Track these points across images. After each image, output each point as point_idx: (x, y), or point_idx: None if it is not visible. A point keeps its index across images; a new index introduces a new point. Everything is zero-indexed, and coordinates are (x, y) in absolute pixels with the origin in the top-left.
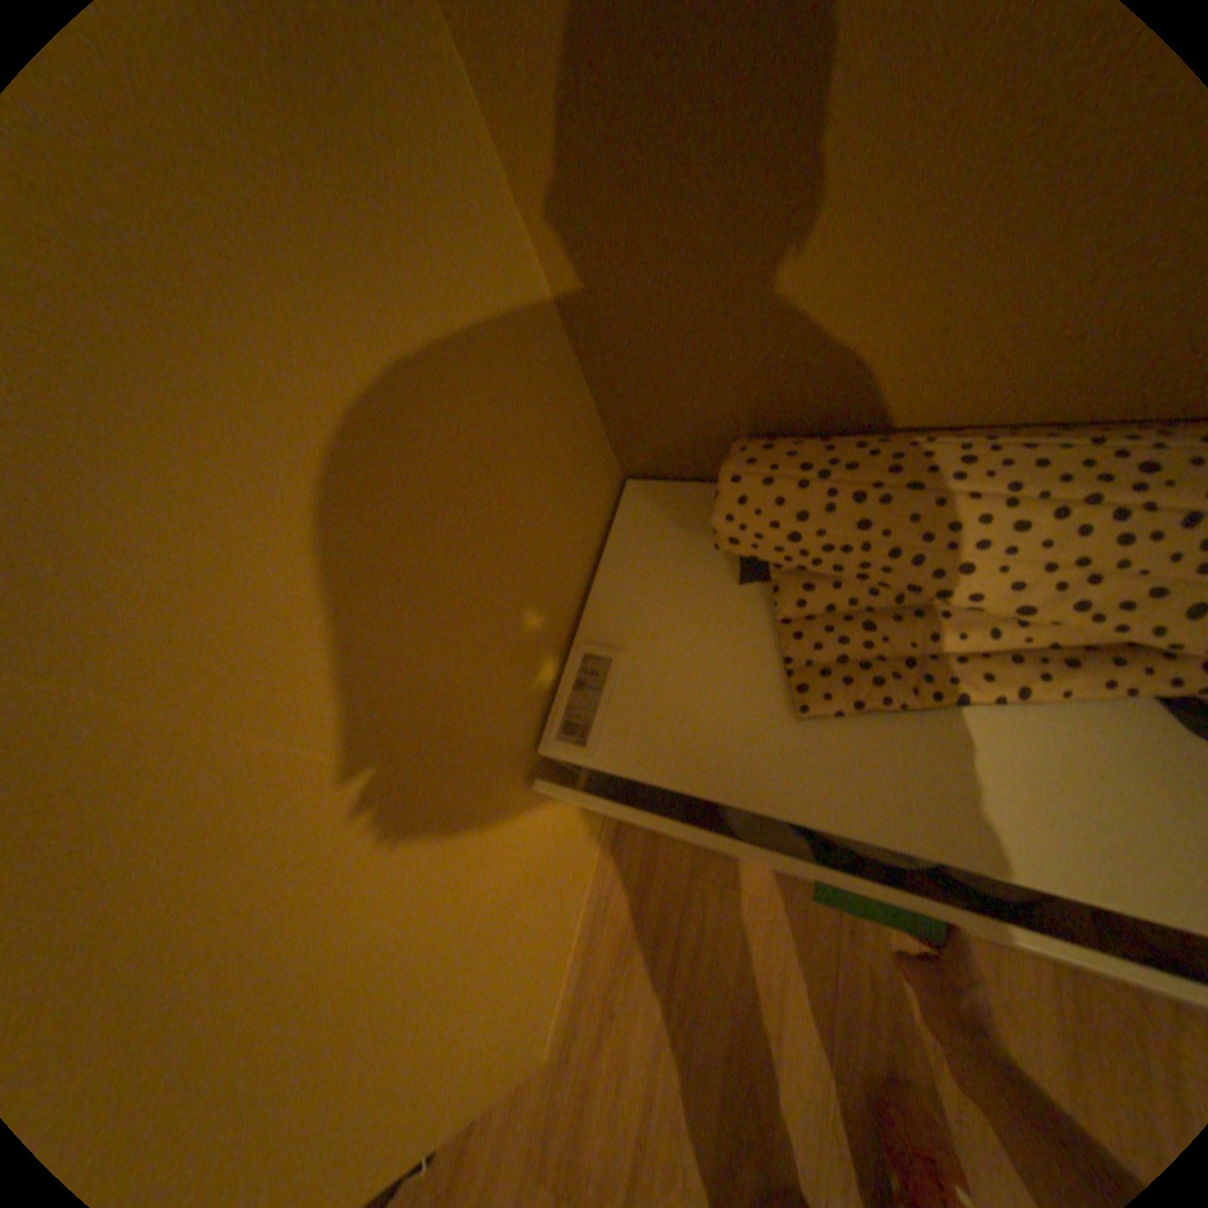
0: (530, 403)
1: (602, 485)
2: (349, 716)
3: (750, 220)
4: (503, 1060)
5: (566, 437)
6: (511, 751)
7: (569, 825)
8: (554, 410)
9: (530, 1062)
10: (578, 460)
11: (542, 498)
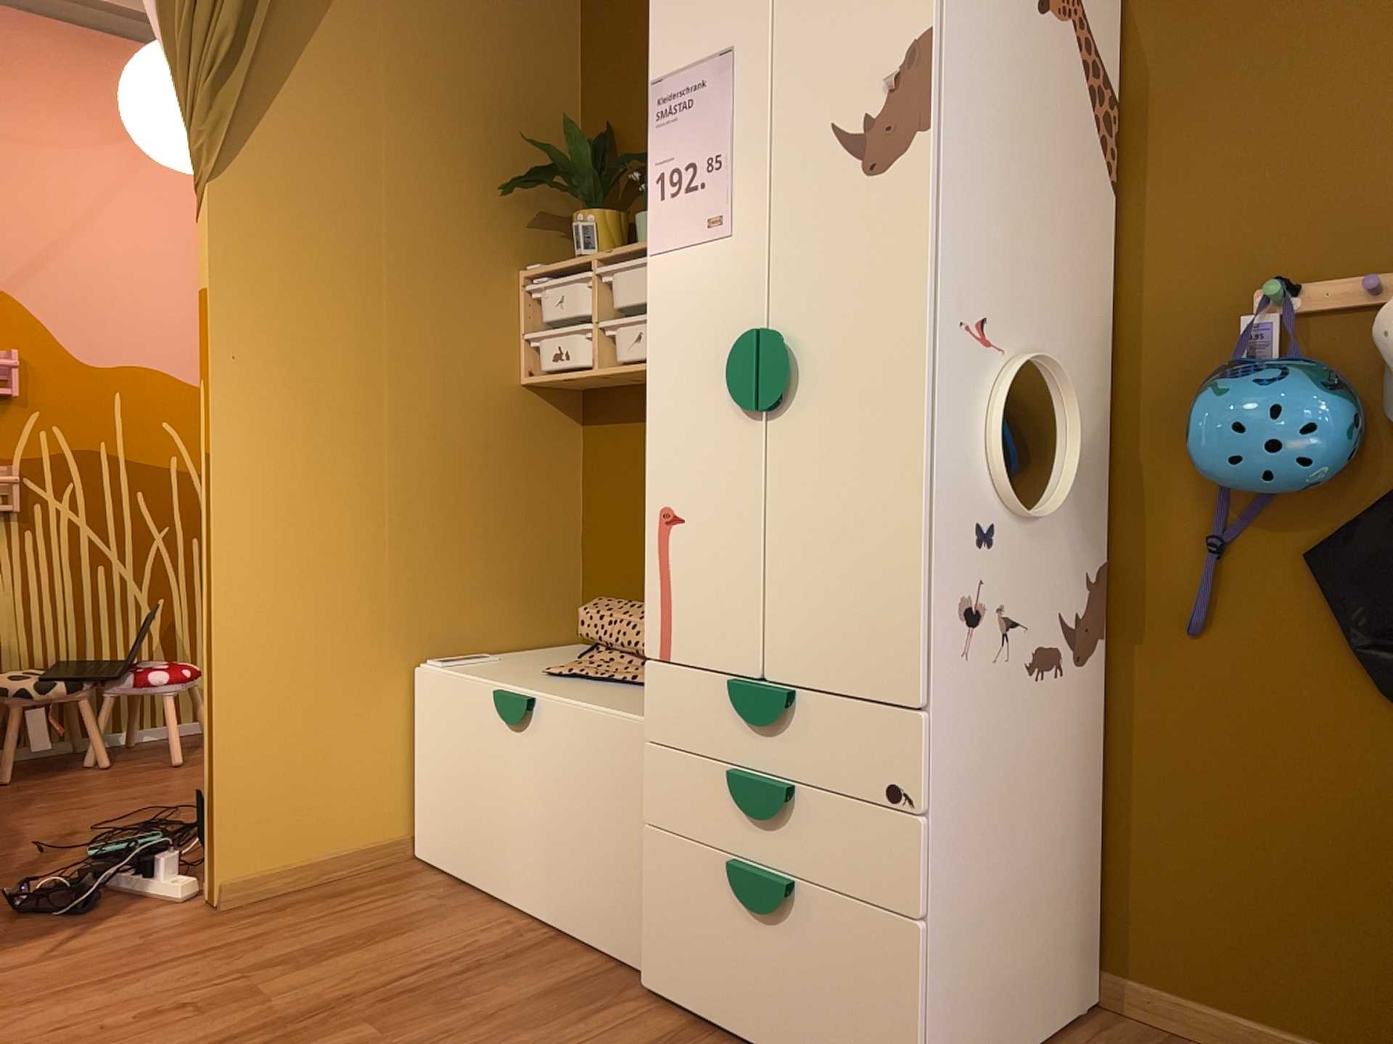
0: (539, 541)
1: (560, 630)
2: (399, 526)
3: (639, 506)
4: (237, 800)
5: (551, 577)
6: (411, 646)
7: (384, 771)
8: (551, 559)
9: (217, 872)
10: (551, 595)
11: (517, 579)
